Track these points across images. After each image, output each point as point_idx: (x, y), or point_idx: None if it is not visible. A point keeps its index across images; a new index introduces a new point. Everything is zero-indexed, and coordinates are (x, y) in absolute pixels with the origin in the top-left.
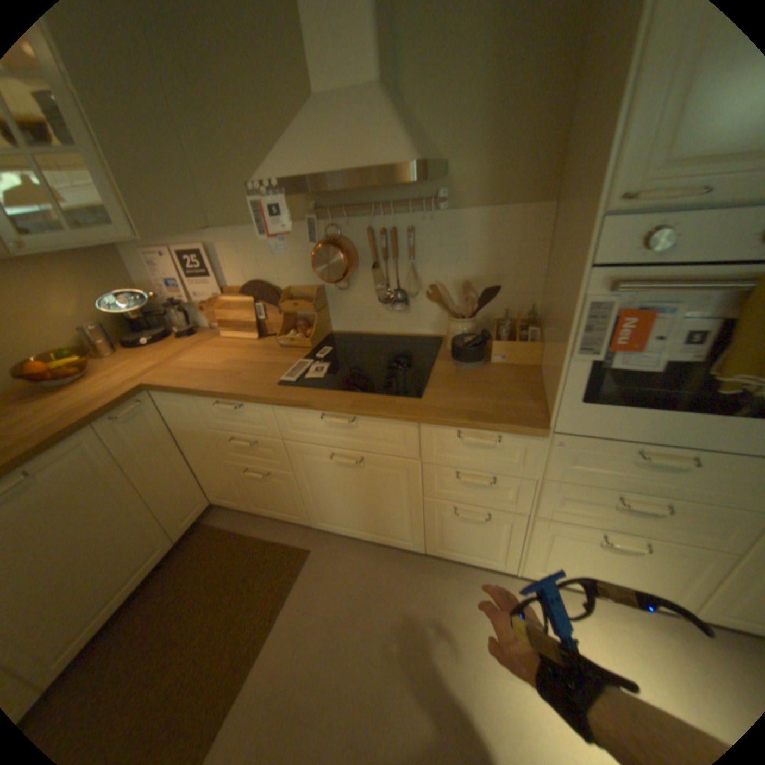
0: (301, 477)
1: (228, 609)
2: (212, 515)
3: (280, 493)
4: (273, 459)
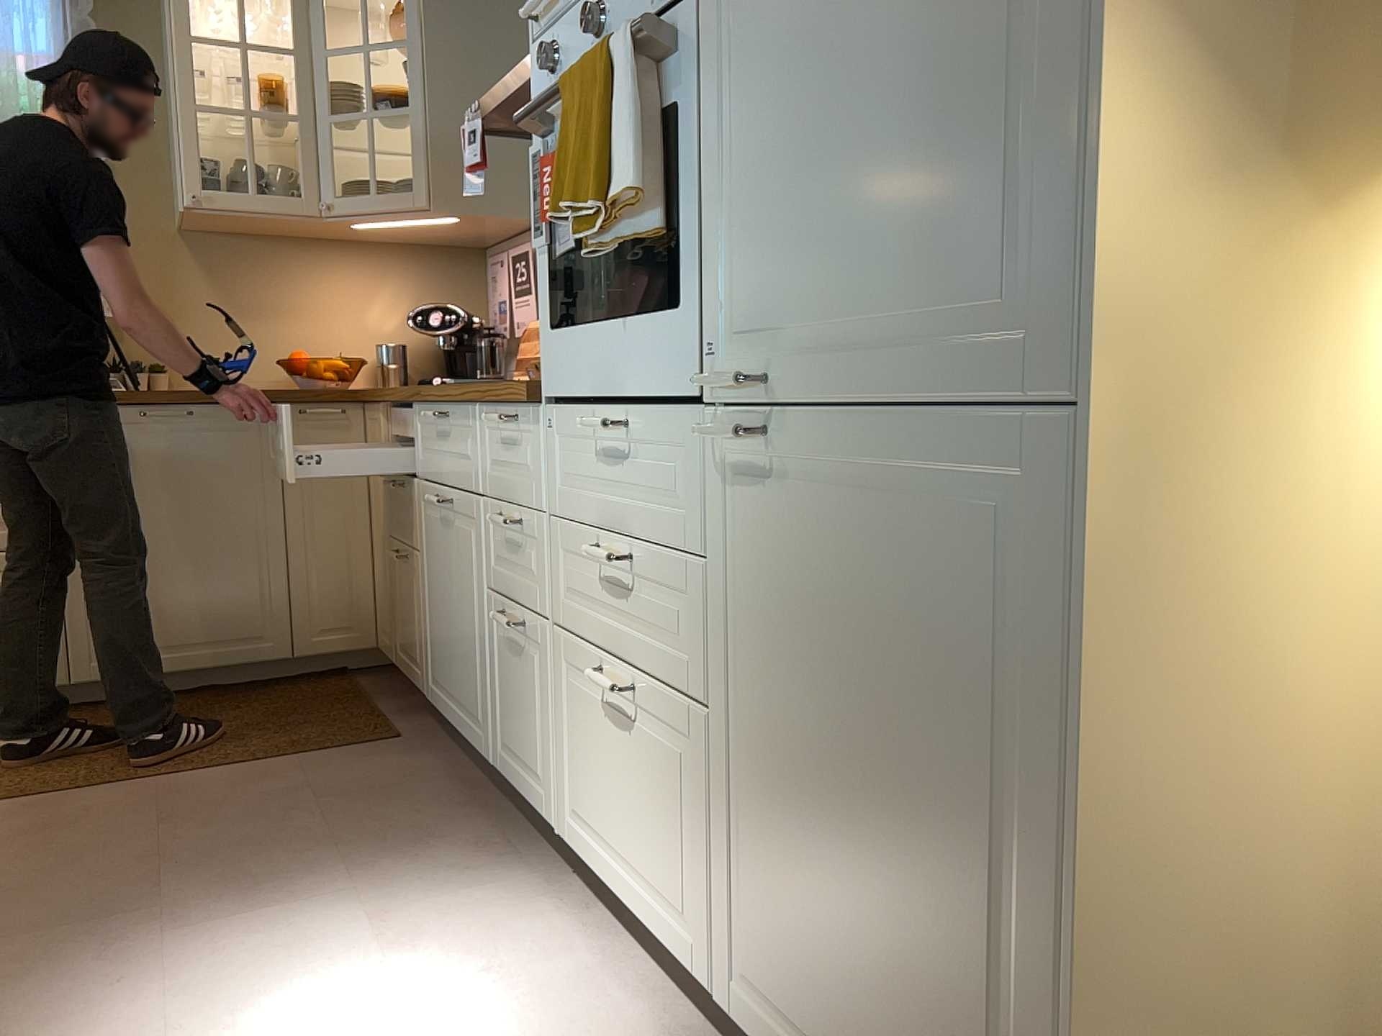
0: (423, 562)
1: (253, 733)
2: (373, 674)
3: (412, 608)
4: (411, 523)
